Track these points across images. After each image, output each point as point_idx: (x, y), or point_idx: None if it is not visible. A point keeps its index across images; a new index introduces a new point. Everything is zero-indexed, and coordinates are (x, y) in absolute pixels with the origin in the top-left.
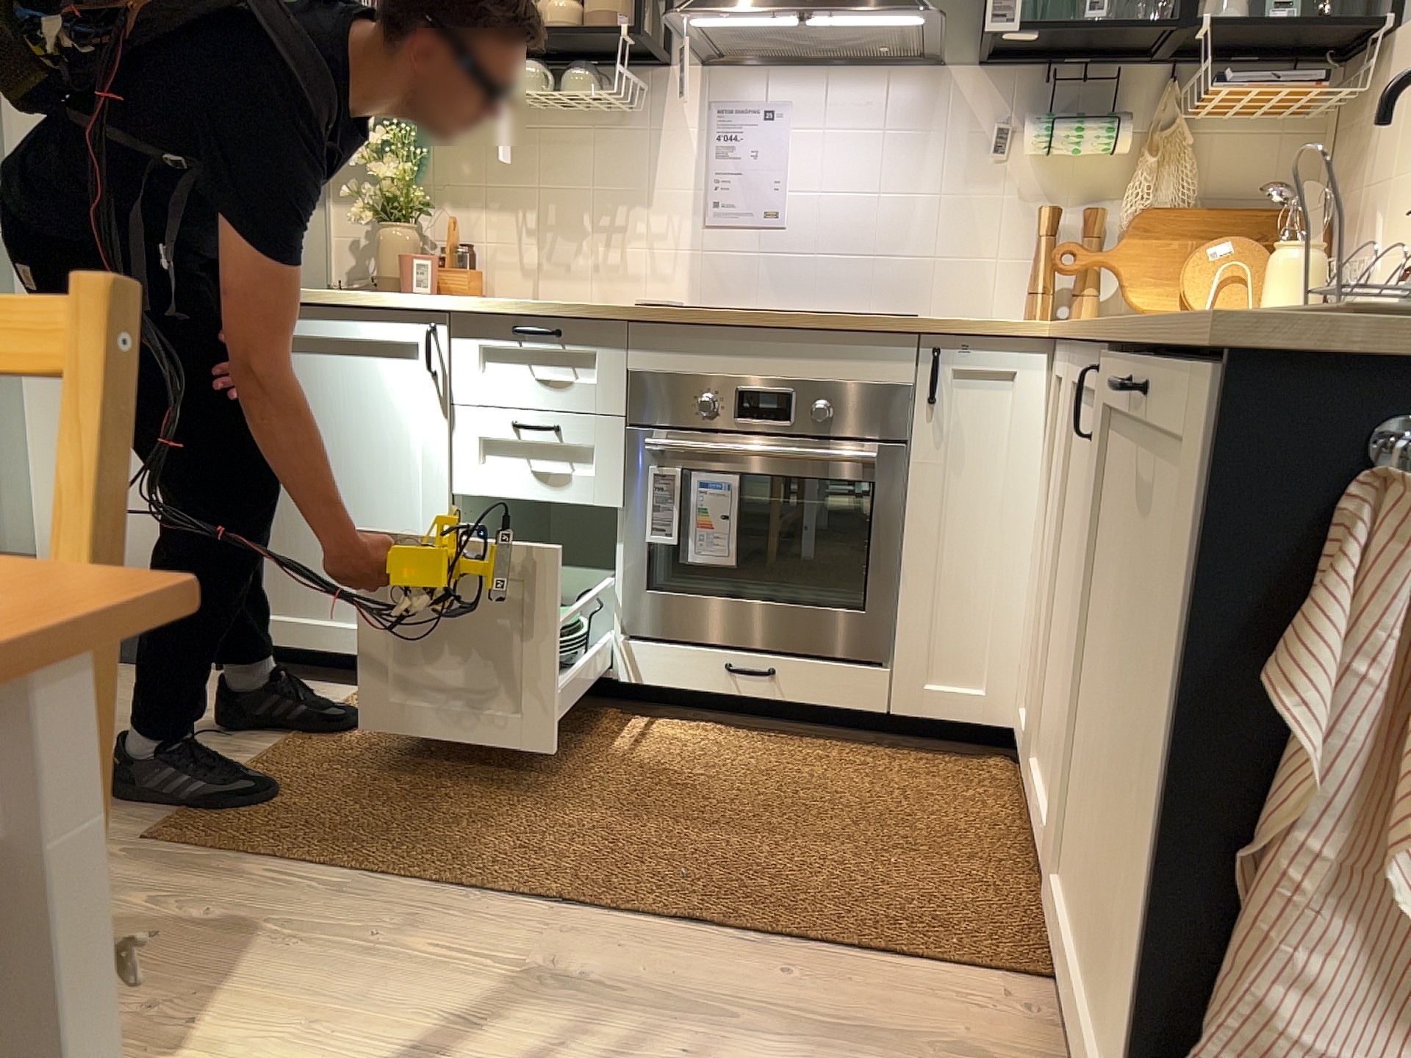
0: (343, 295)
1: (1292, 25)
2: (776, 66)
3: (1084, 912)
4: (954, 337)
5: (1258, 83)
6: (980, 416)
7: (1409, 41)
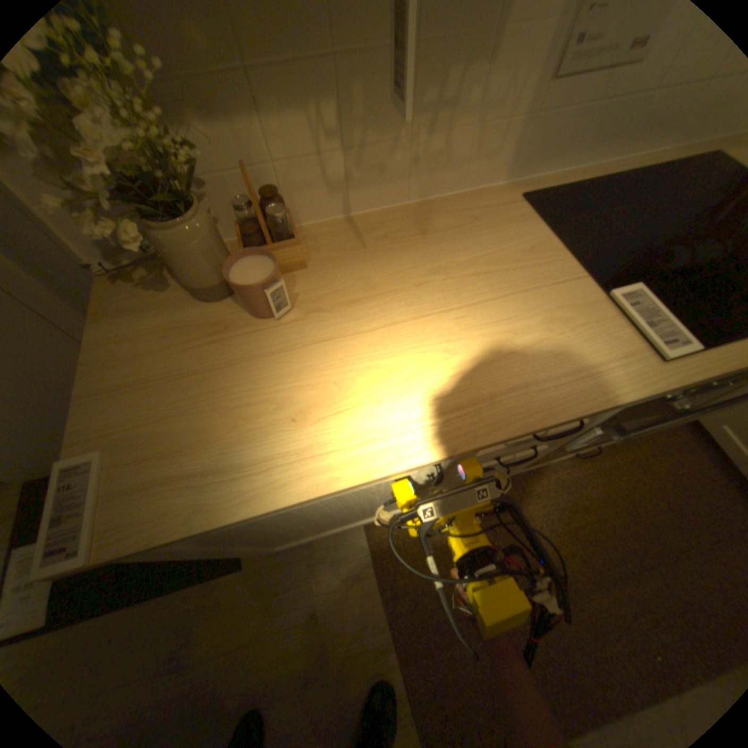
0: (316, 492)
1: None
2: None
3: None
4: None
5: None
6: None
7: None
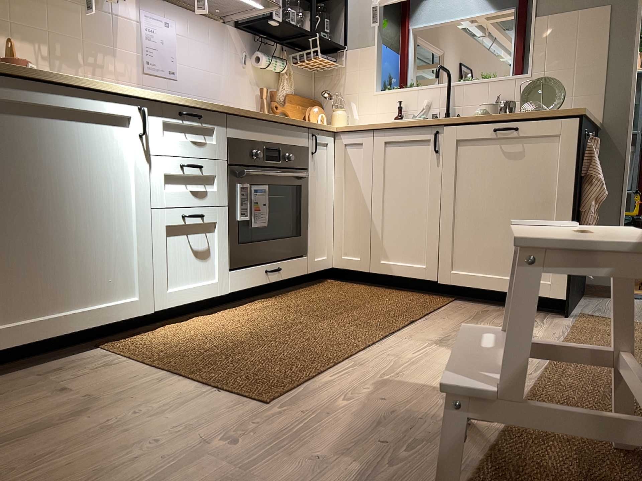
0: (86, 81)
1: (331, 43)
2: (161, 4)
3: (477, 266)
4: (316, 129)
5: (325, 58)
6: (320, 157)
7: (355, 55)
